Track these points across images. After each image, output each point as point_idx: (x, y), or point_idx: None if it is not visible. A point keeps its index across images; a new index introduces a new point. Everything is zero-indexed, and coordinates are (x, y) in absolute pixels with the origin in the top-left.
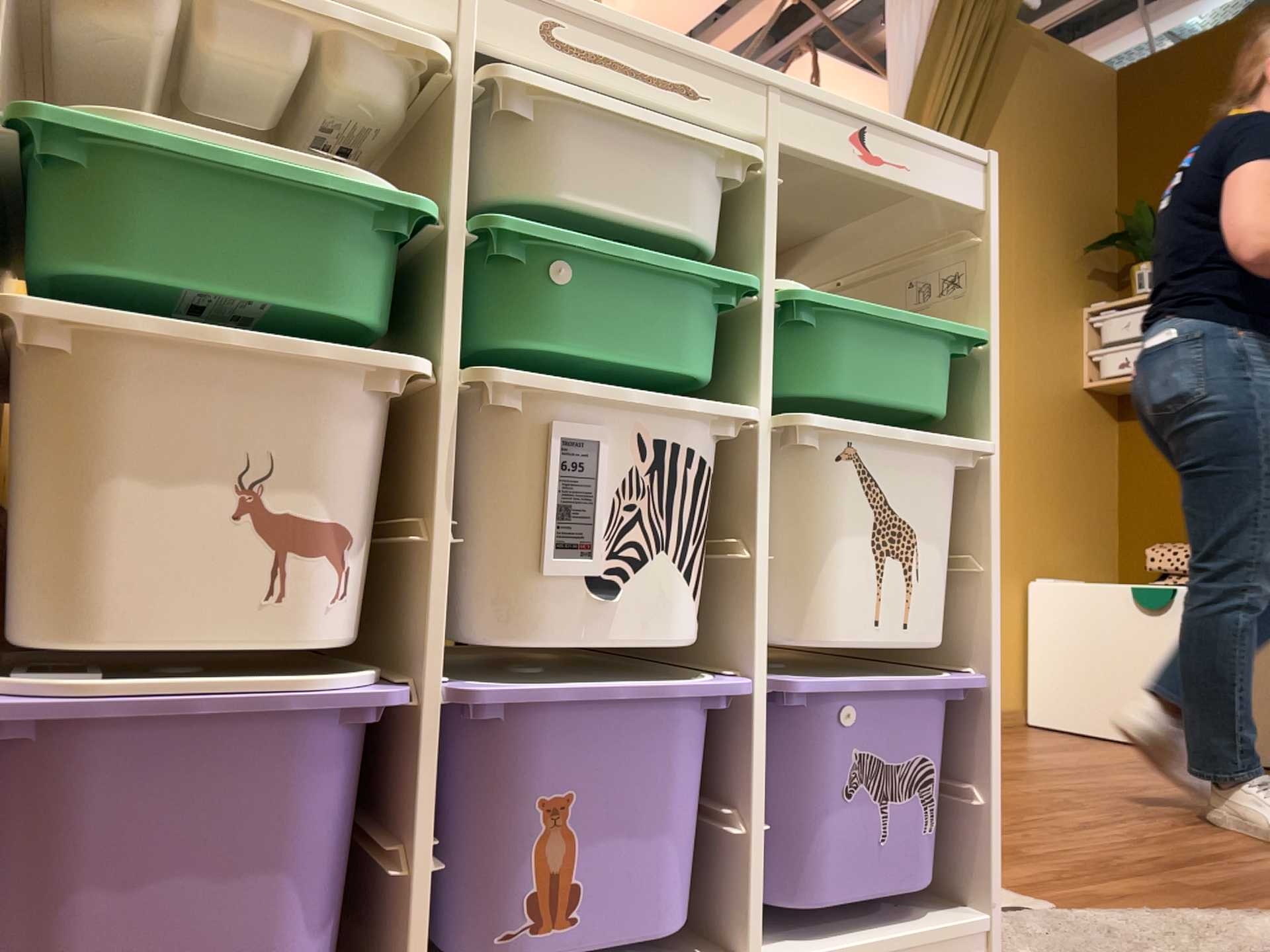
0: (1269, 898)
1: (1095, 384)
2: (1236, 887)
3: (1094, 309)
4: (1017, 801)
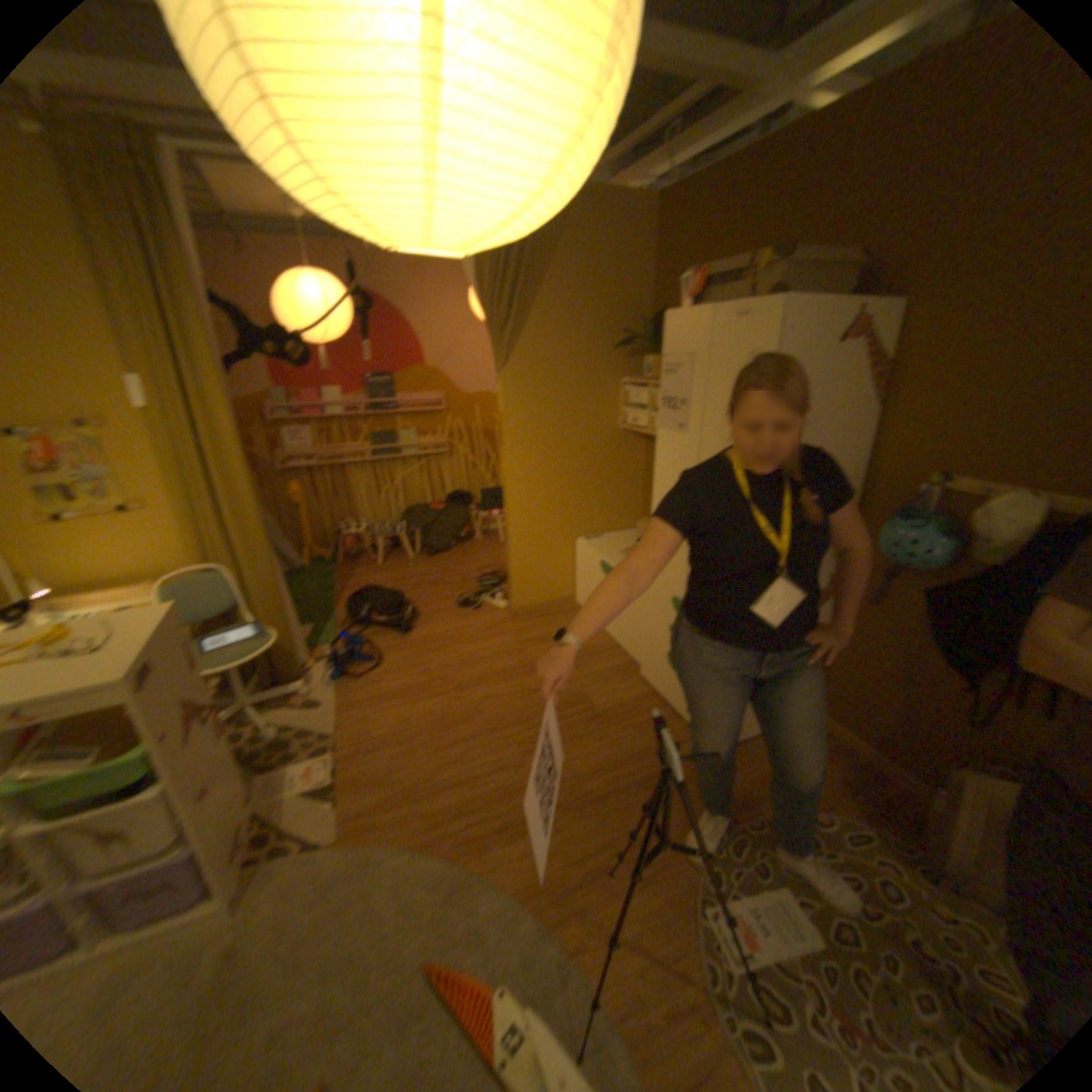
0: (433, 838)
1: (626, 429)
2: (433, 826)
3: (628, 382)
4: (450, 722)
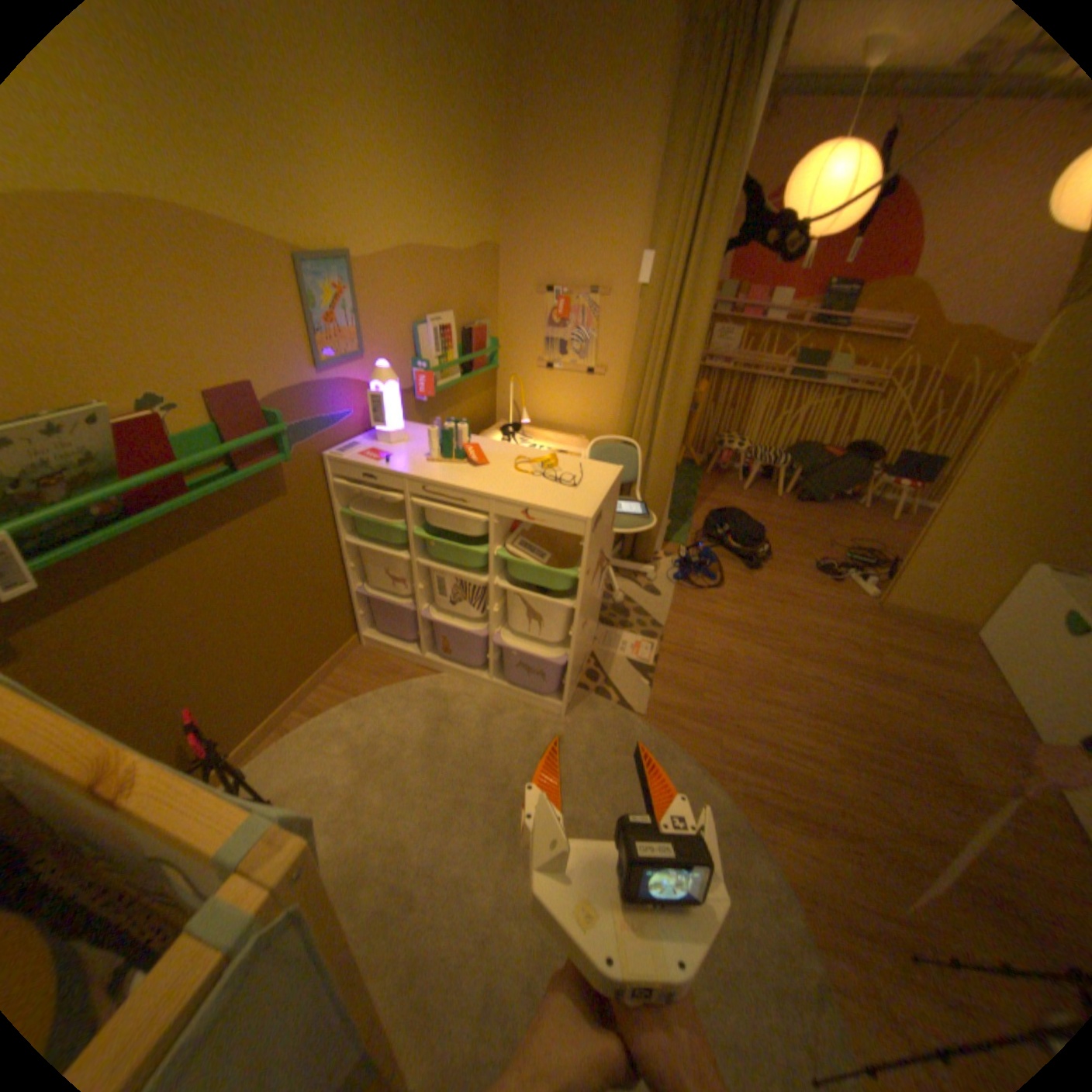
0: (729, 773)
1: None
2: (731, 762)
3: None
4: (775, 679)
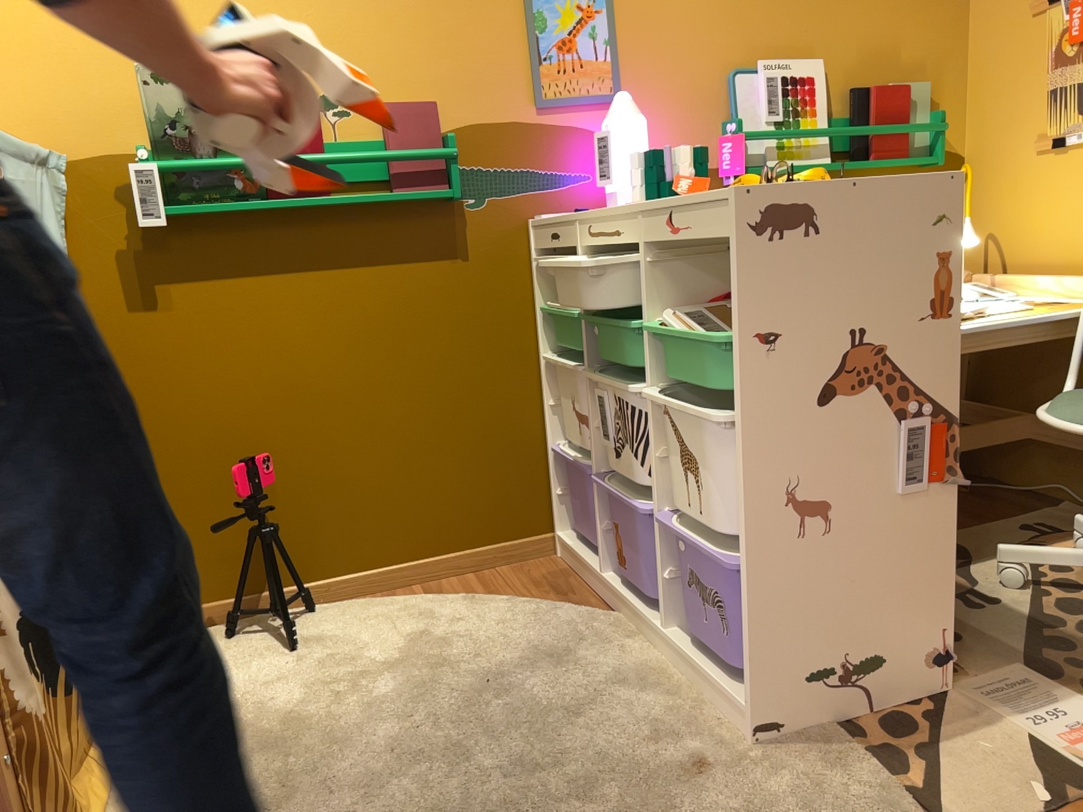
0: None
1: None
2: None
3: None
4: None
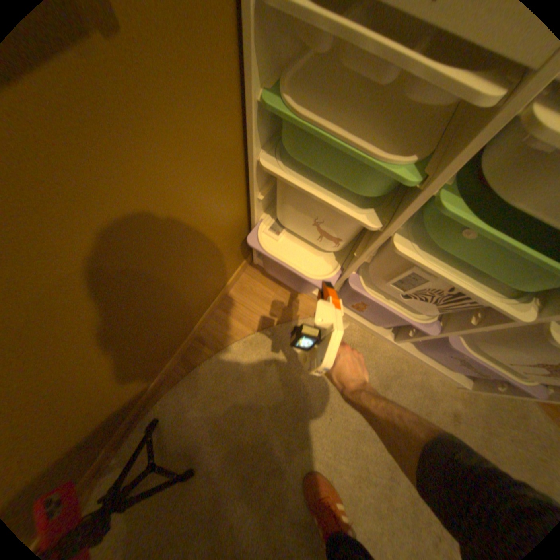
0: None
1: None
2: None
3: None
4: None
